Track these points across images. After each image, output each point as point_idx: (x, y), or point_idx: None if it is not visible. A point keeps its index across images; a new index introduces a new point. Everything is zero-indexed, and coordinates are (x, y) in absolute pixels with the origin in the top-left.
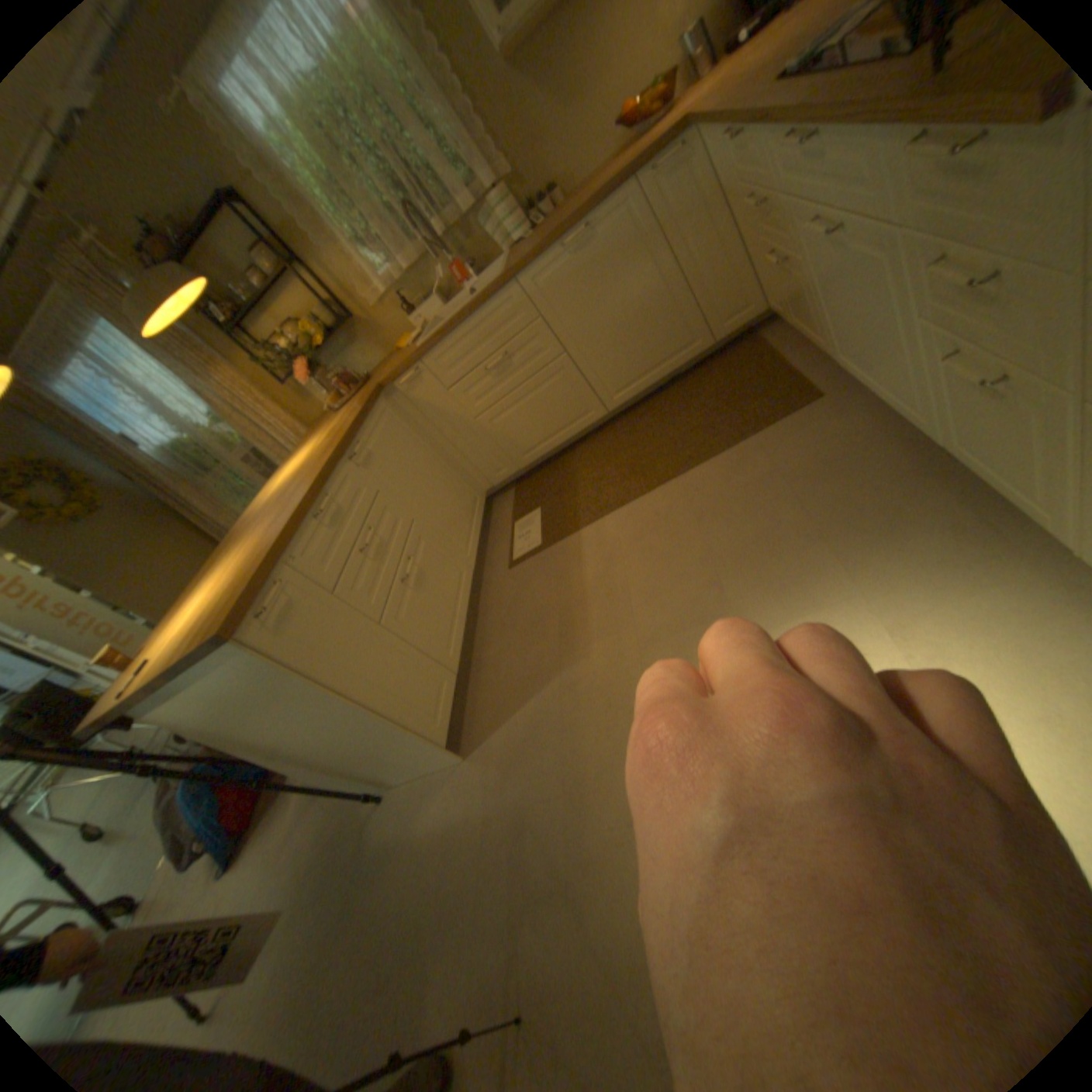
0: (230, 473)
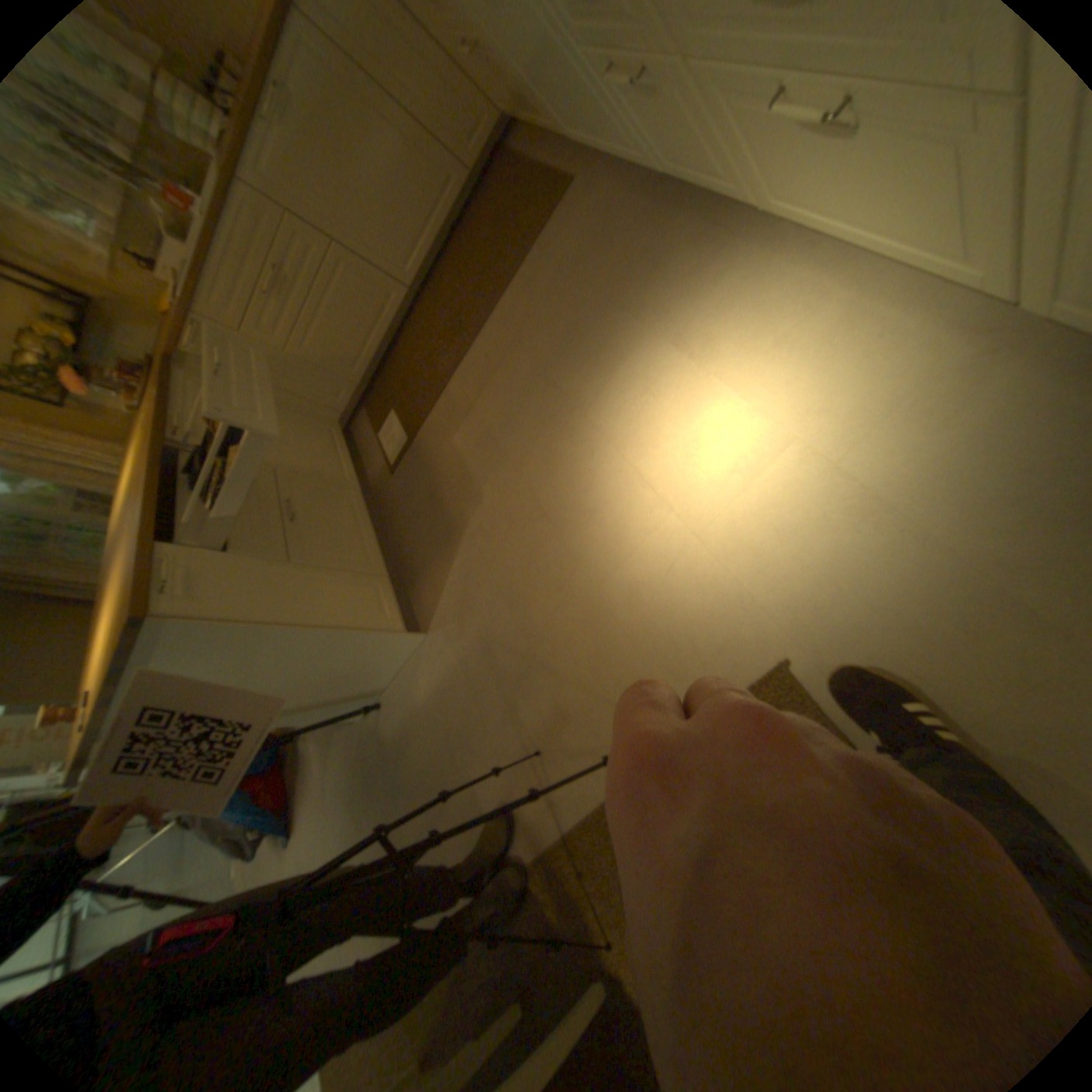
0: (74, 530)
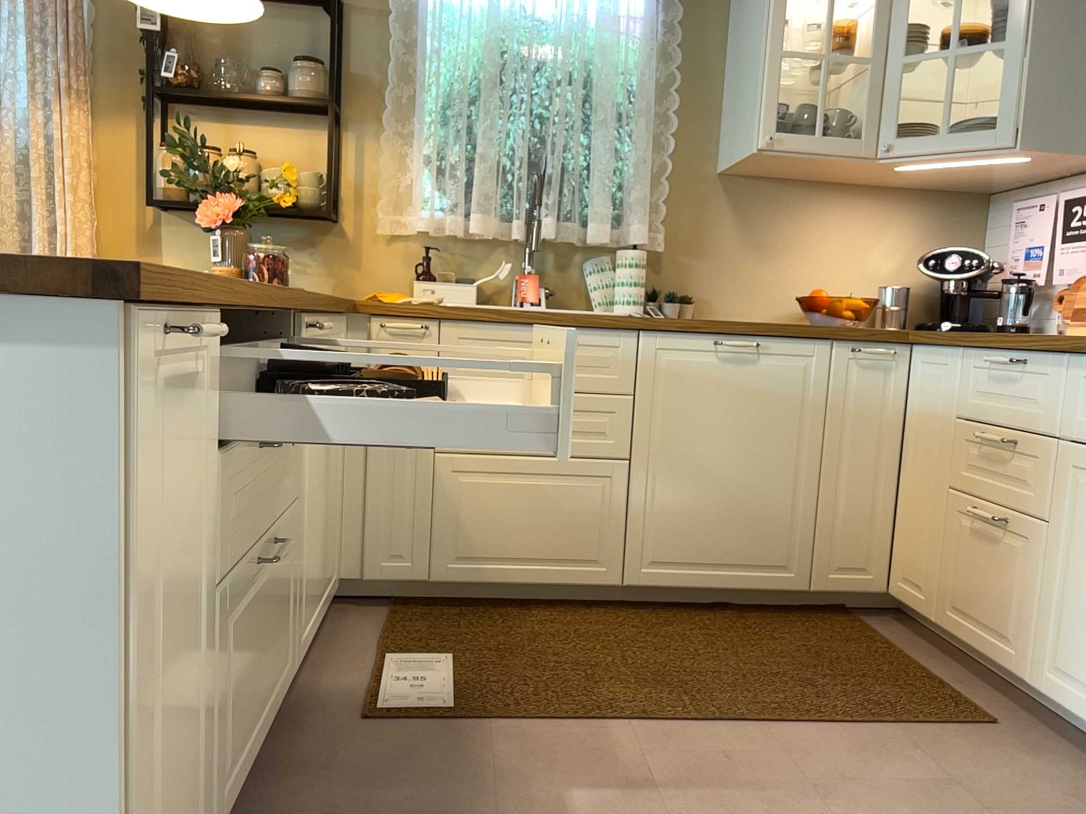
0: None
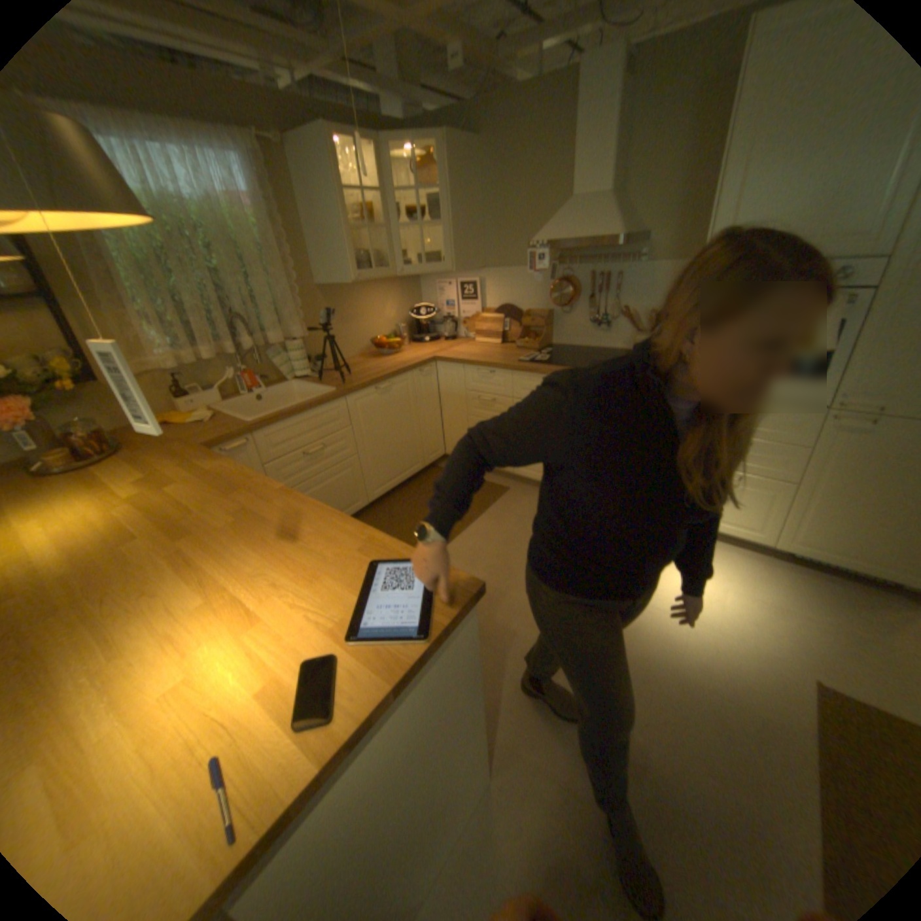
0: None
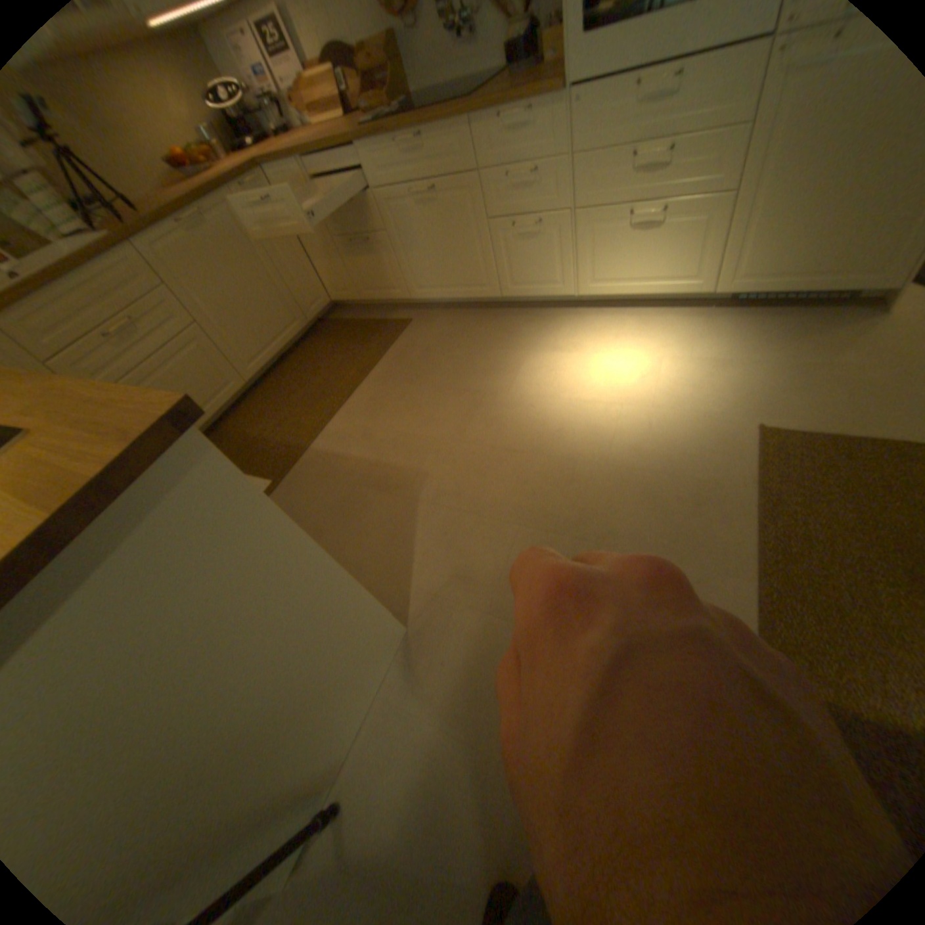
0: None
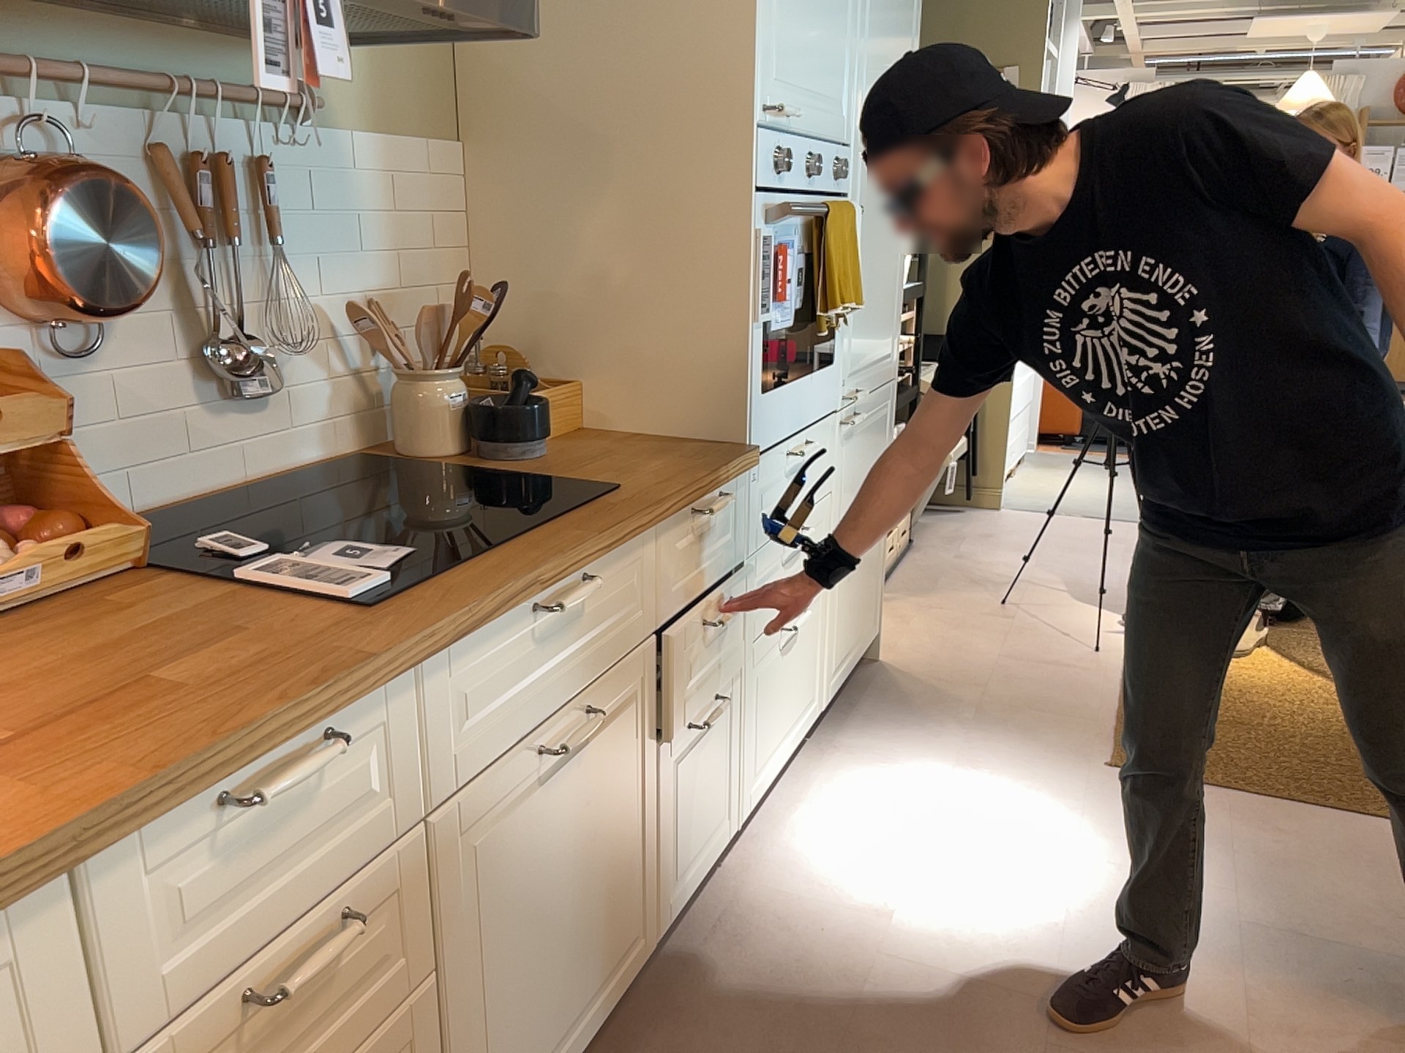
0: None
